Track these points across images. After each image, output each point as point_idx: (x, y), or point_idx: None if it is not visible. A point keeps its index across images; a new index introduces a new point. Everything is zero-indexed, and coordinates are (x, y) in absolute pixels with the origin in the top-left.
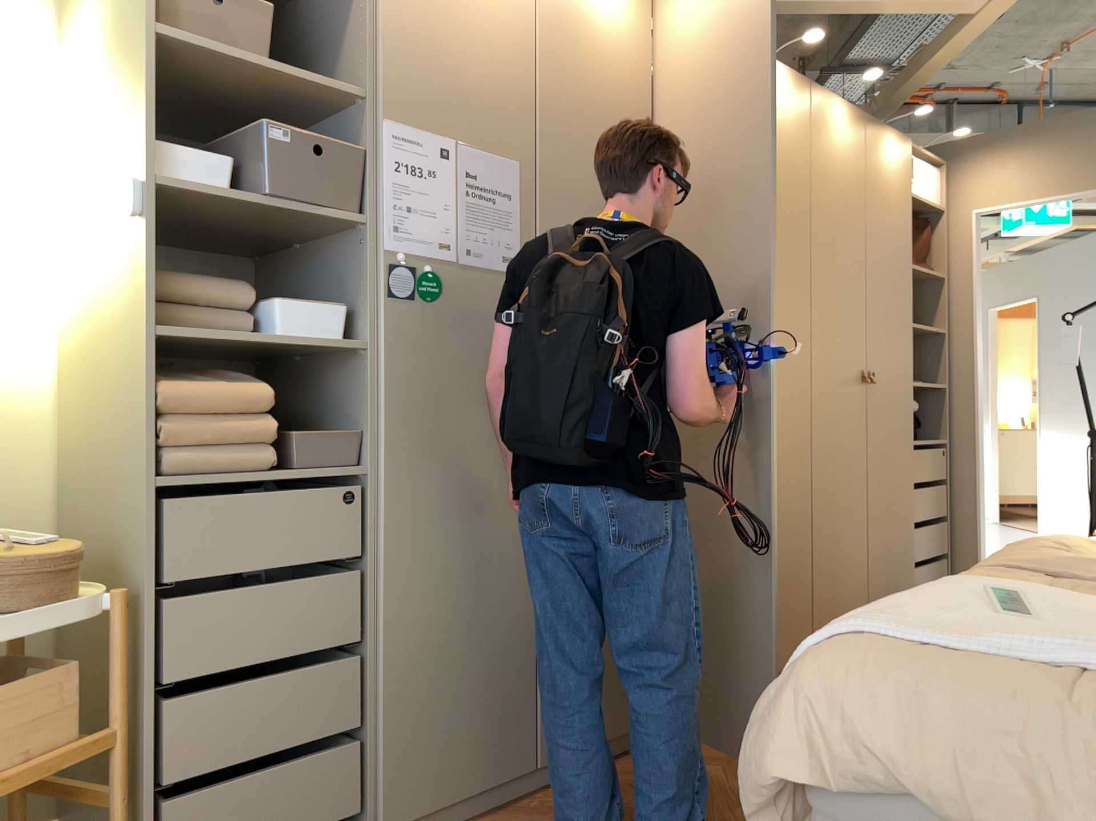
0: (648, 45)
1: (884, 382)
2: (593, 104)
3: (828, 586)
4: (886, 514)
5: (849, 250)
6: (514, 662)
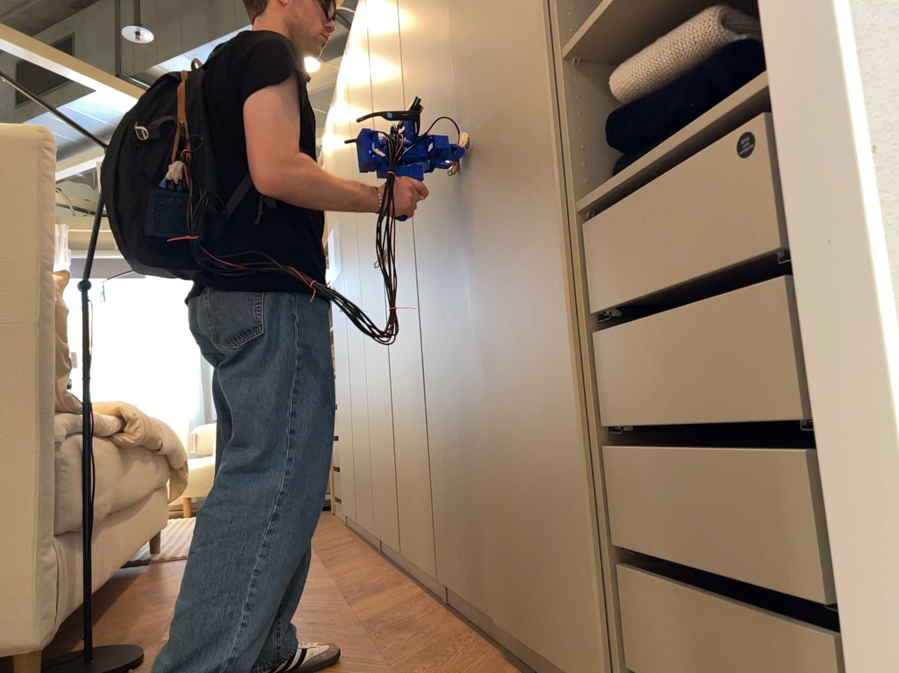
0: (349, 86)
1: (498, 133)
2: (344, 156)
3: (450, 499)
4: (521, 402)
5: (435, 1)
6: (352, 462)
